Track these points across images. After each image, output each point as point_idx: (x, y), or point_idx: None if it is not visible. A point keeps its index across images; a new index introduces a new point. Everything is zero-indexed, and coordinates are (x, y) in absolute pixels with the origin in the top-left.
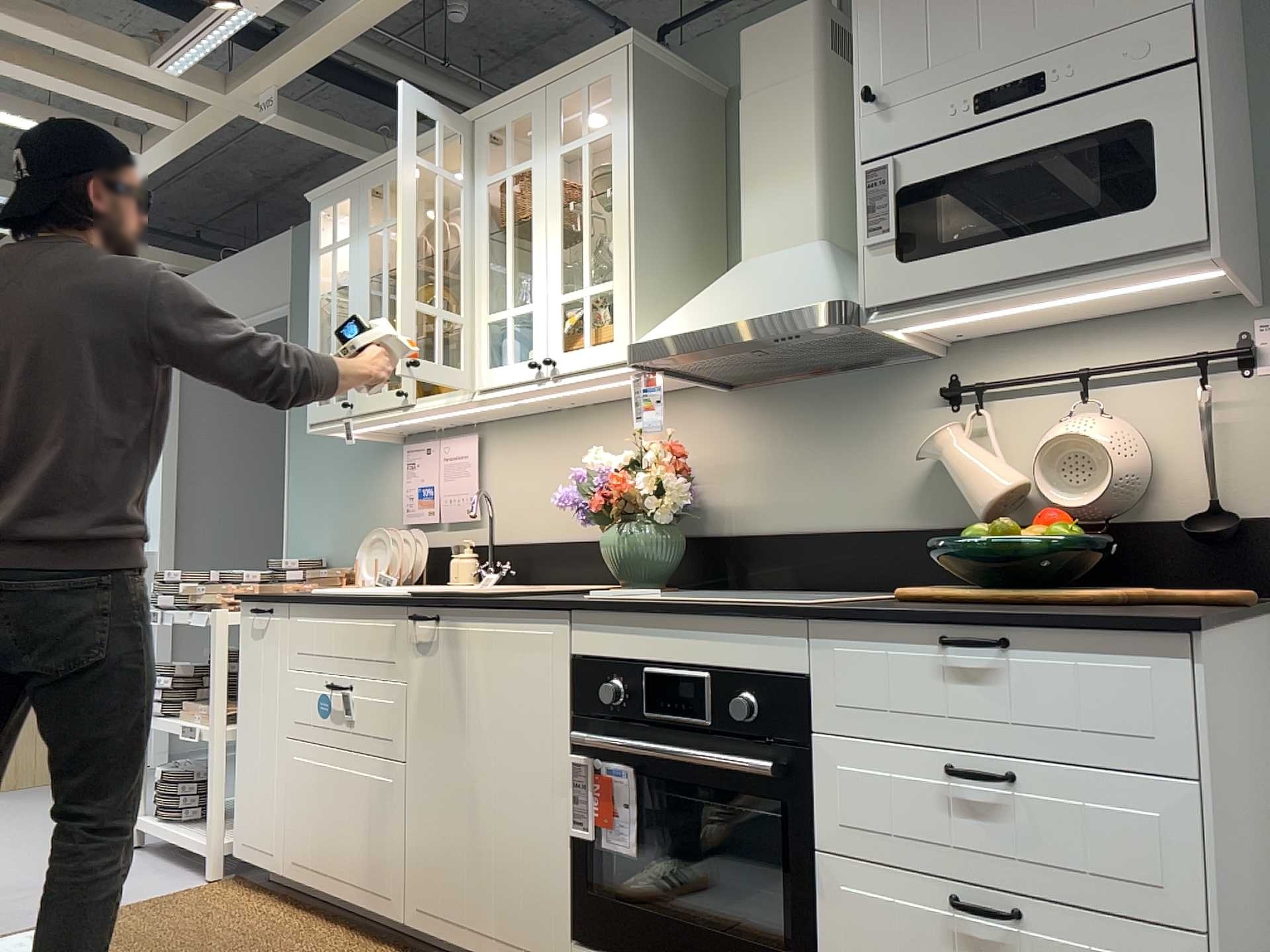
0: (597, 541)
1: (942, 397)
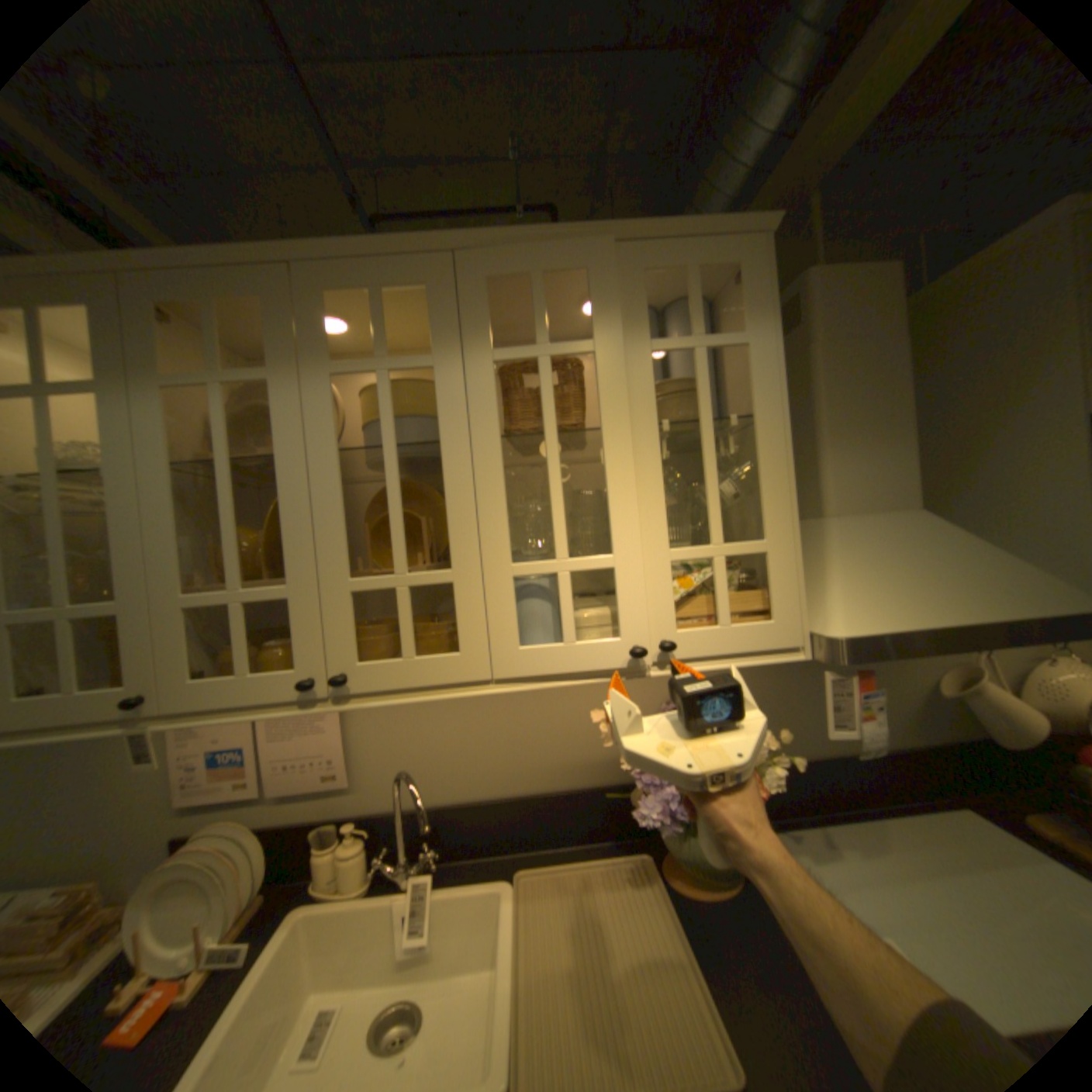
0: (560, 793)
1: None
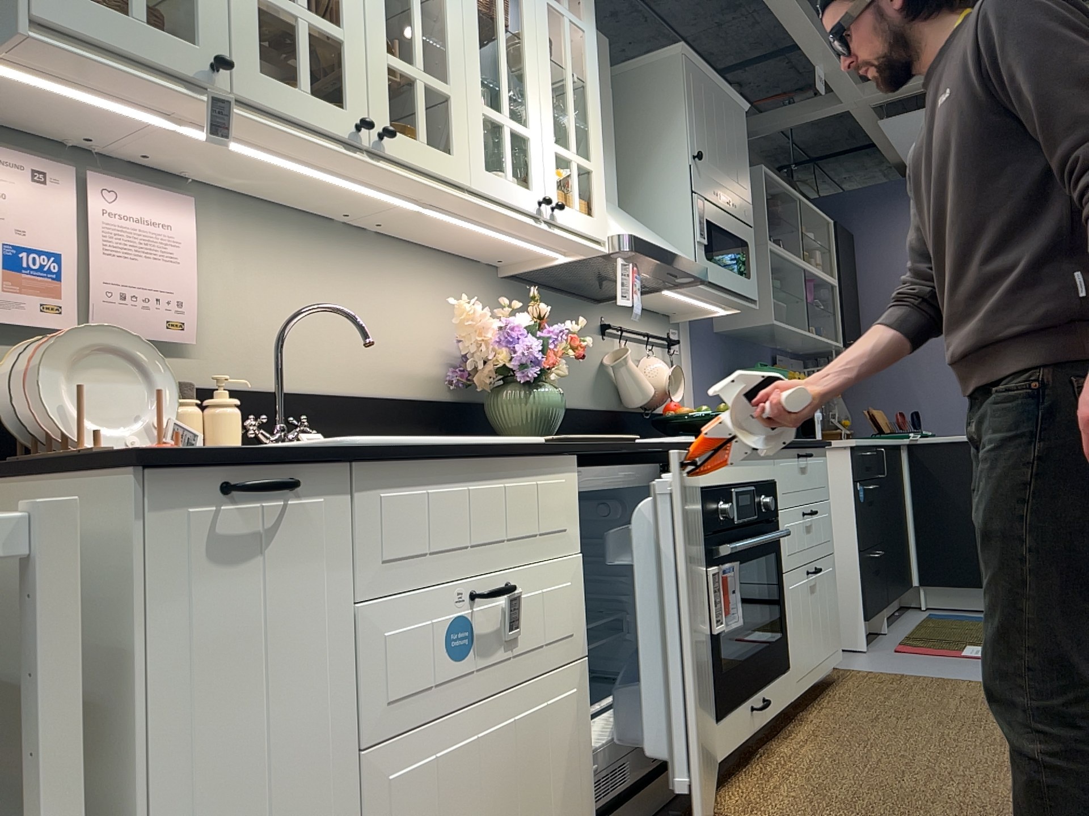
0: (393, 398)
1: (602, 329)
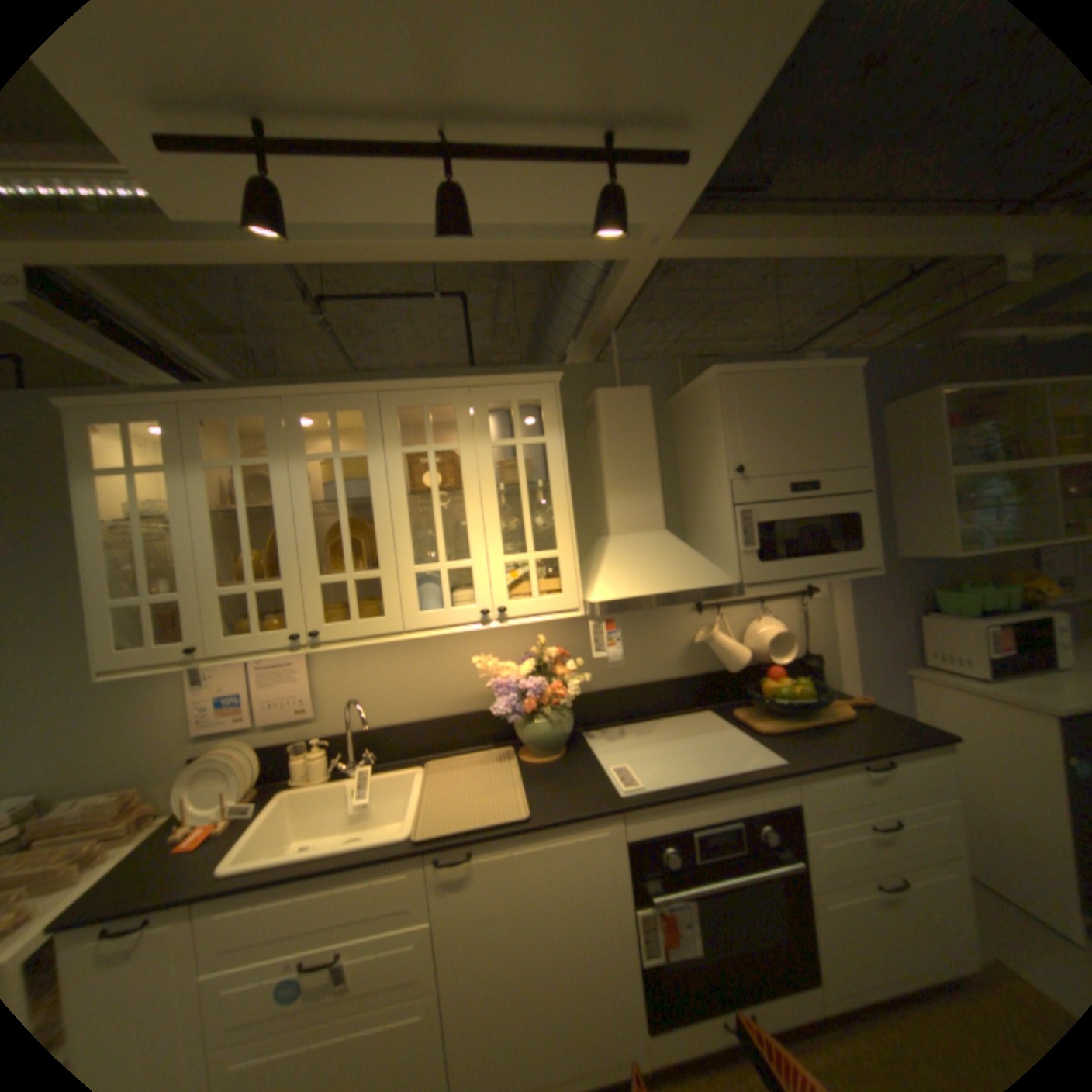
0: (458, 715)
1: (694, 608)
